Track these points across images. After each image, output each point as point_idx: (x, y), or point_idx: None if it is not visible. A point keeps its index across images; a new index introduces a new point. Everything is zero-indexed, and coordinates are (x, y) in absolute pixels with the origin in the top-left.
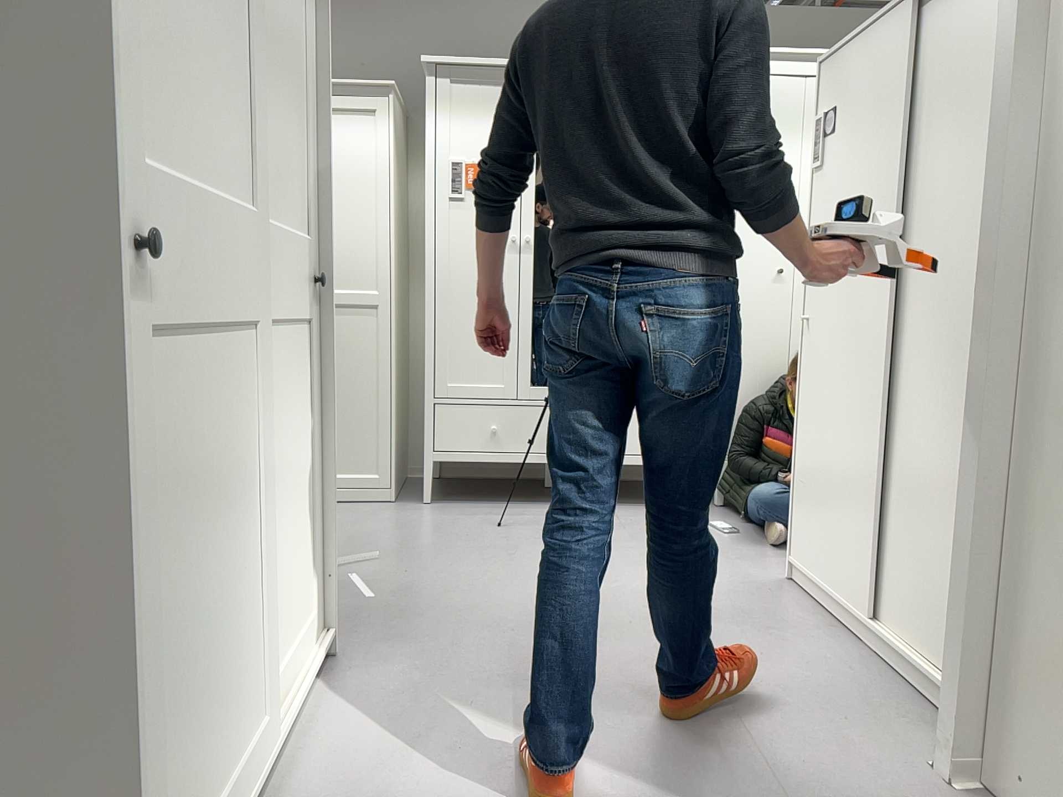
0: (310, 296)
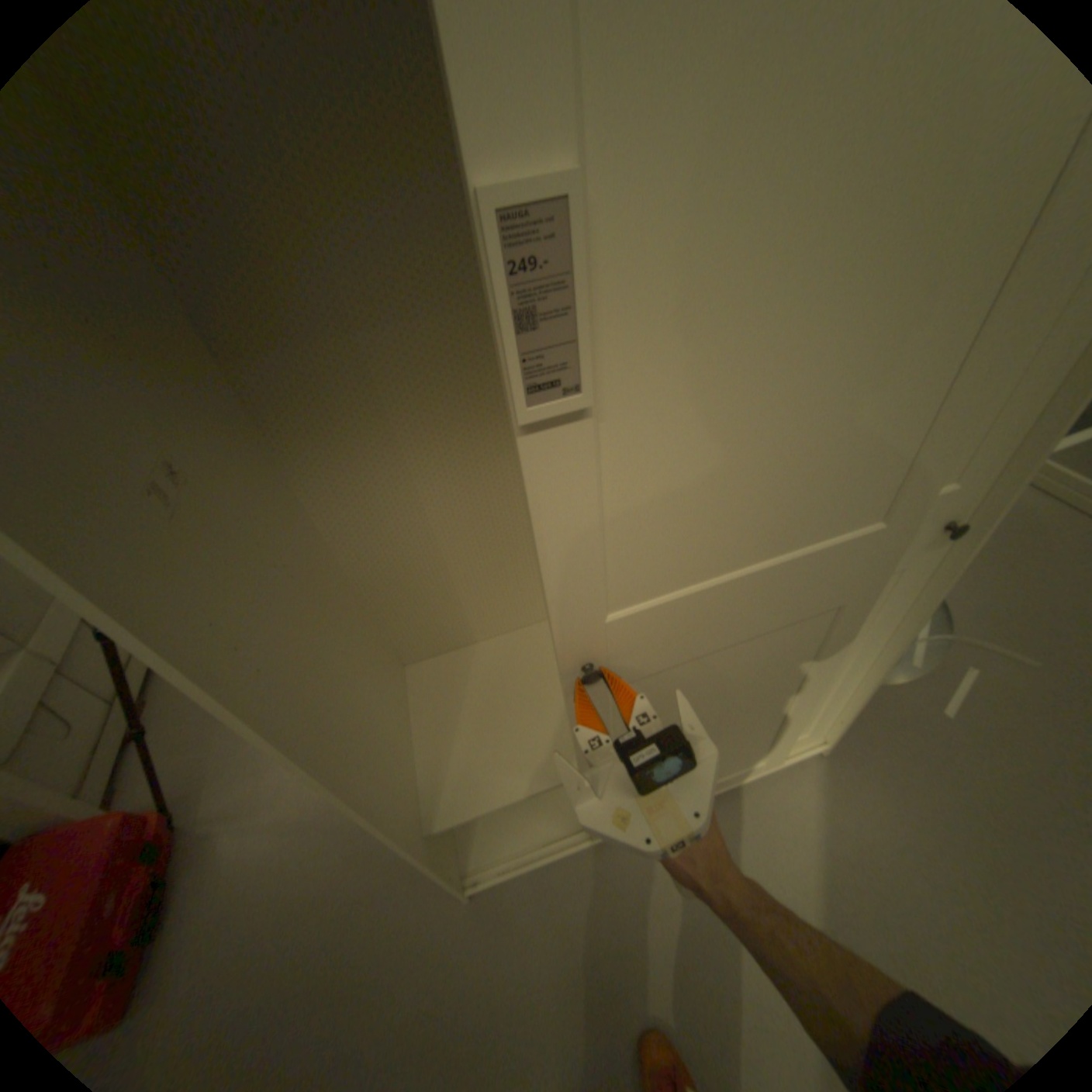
0: (935, 542)
